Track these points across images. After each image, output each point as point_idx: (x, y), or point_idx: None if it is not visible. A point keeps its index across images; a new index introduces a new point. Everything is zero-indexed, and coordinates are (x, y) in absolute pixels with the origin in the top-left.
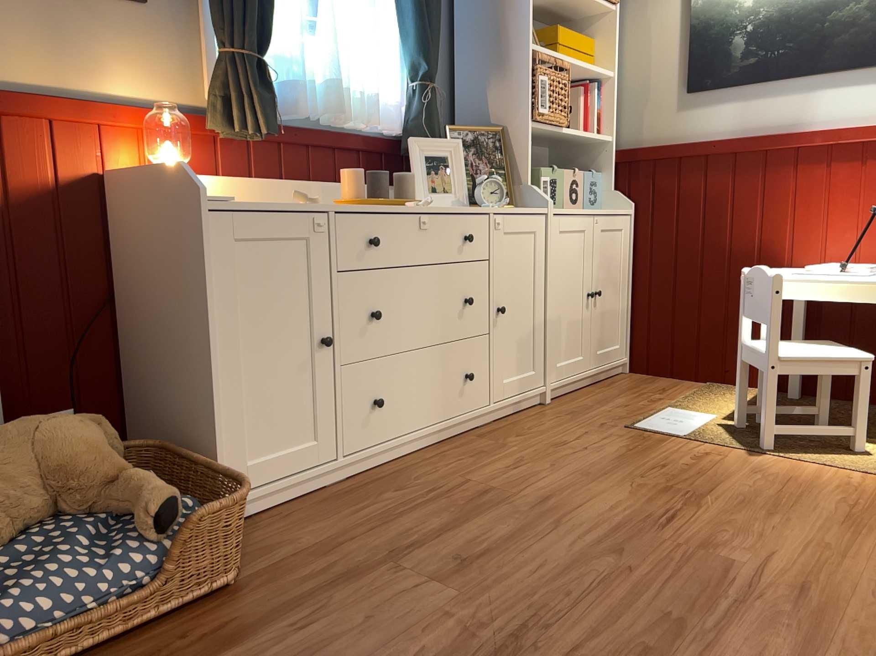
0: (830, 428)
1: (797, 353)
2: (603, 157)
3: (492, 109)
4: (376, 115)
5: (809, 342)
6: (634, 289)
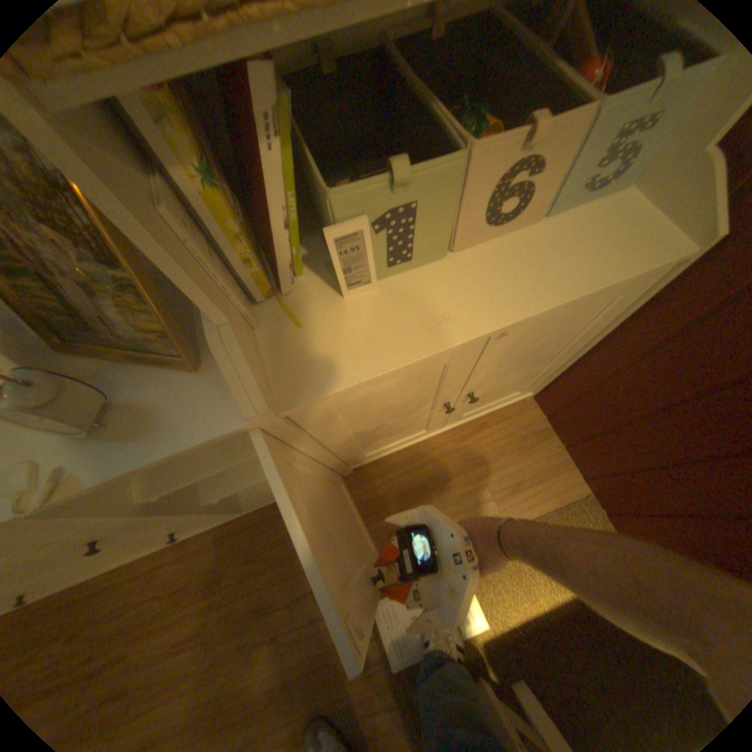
0: None
1: None
2: None
3: None
4: None
5: None
6: (593, 354)
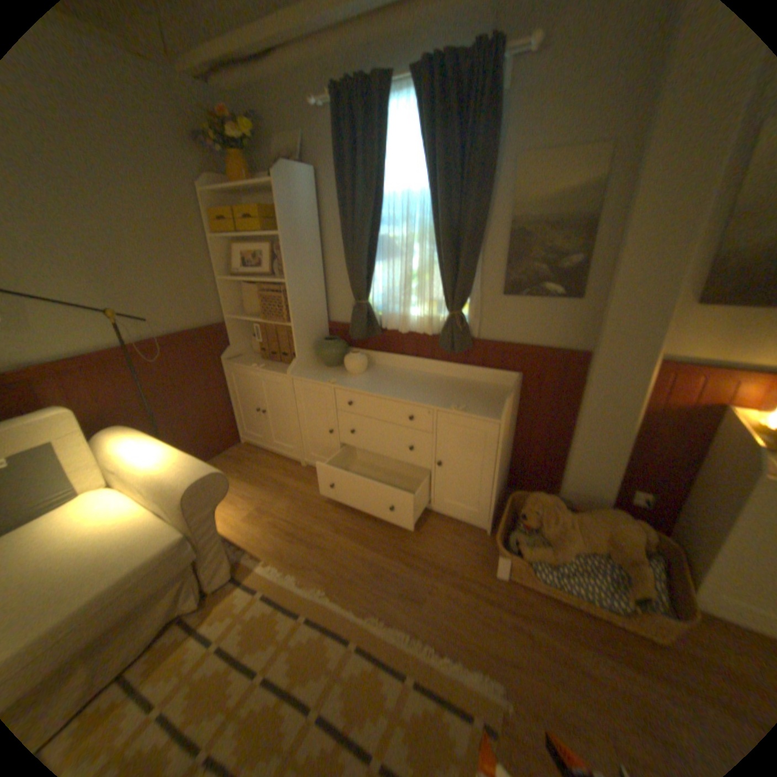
0: None
1: None
2: None
3: None
4: None
5: None
6: None
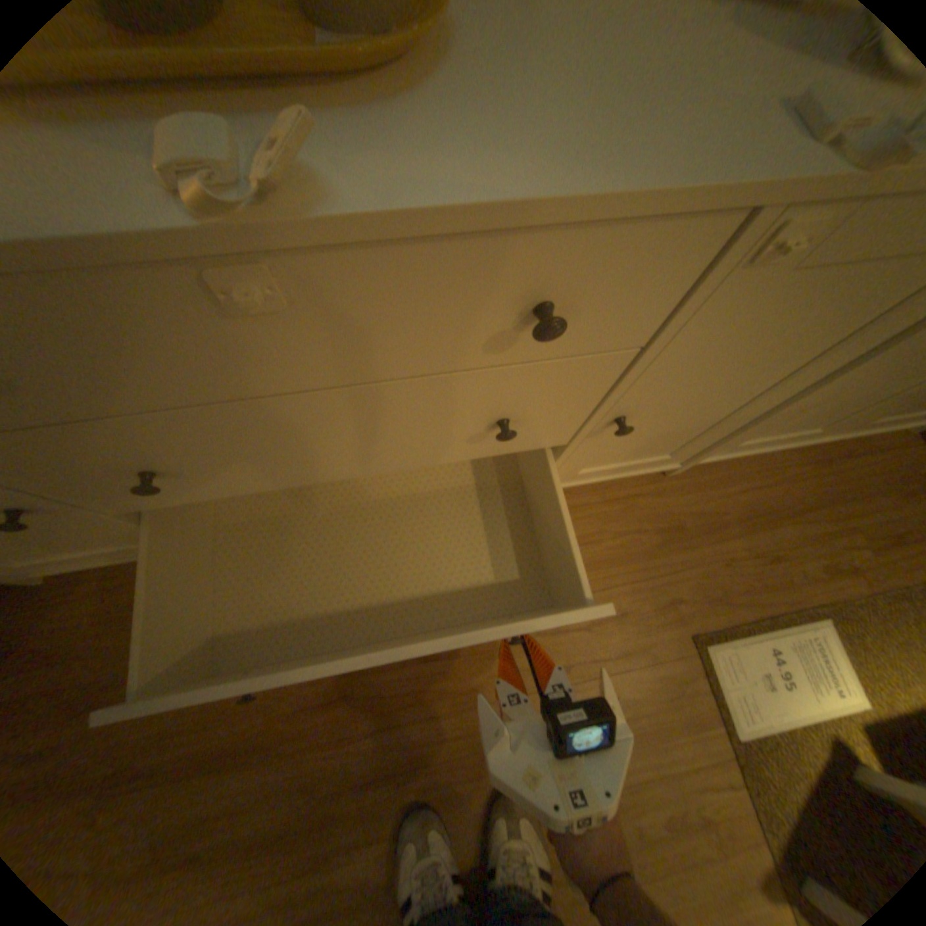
0: None
1: None
2: None
3: None
4: None
5: None
6: None
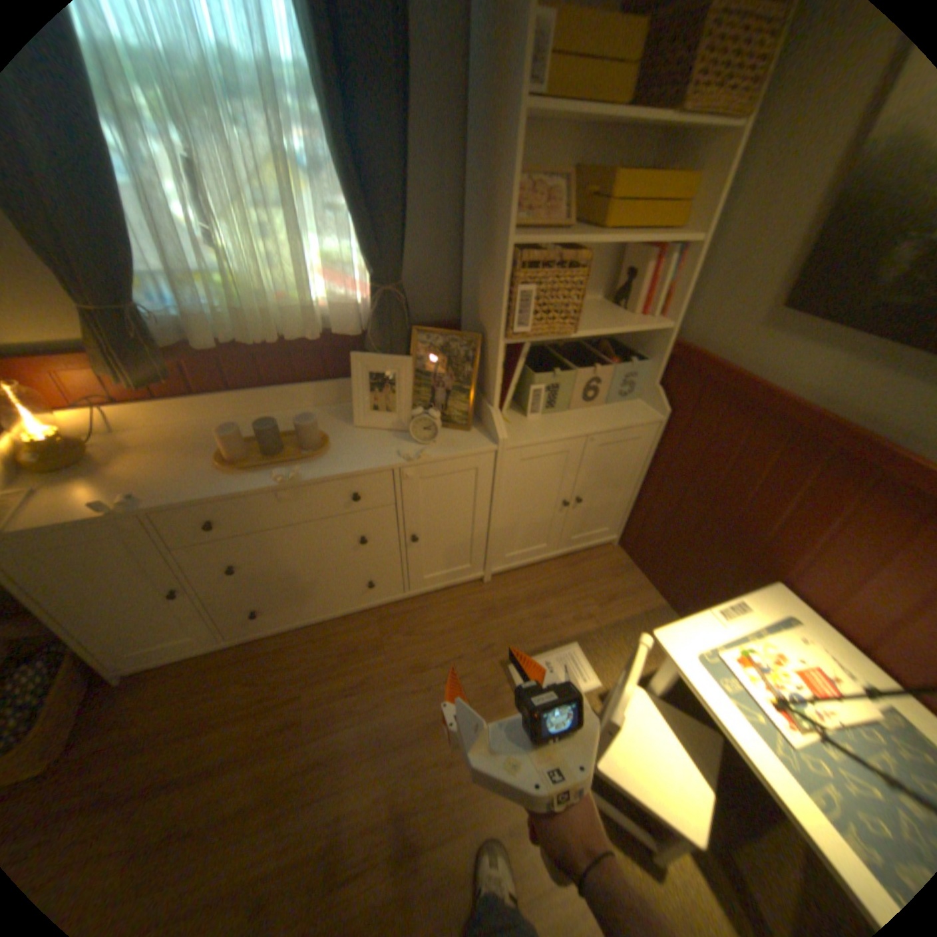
0: (635, 834)
1: (633, 767)
2: (658, 343)
3: (480, 304)
4: (335, 312)
5: (690, 734)
6: (643, 488)
